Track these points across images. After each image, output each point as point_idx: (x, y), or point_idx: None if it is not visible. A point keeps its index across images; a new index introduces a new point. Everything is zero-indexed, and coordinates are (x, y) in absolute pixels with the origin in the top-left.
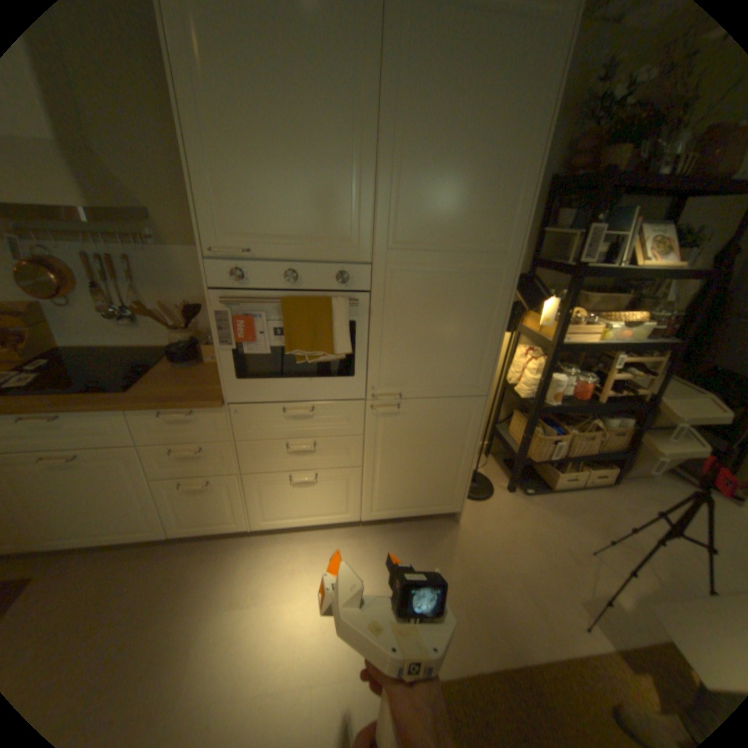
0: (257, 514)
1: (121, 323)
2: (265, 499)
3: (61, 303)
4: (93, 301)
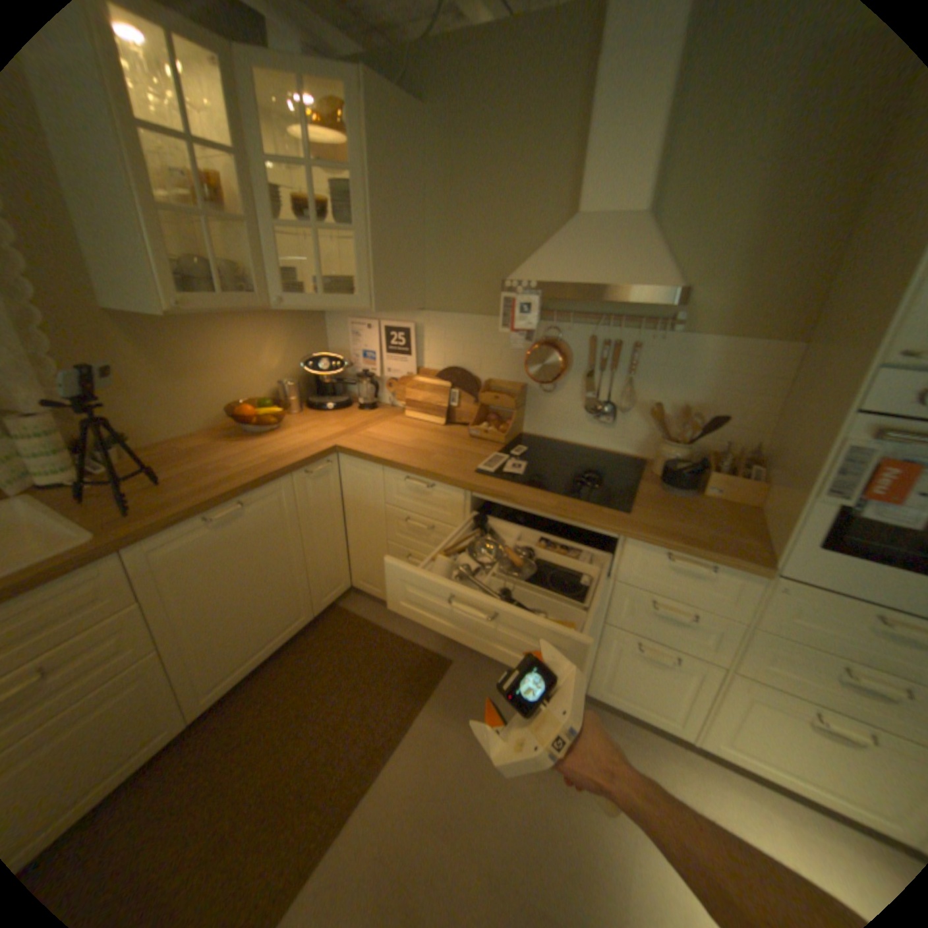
0: (727, 734)
1: (598, 419)
2: (754, 723)
3: (547, 389)
4: (586, 392)
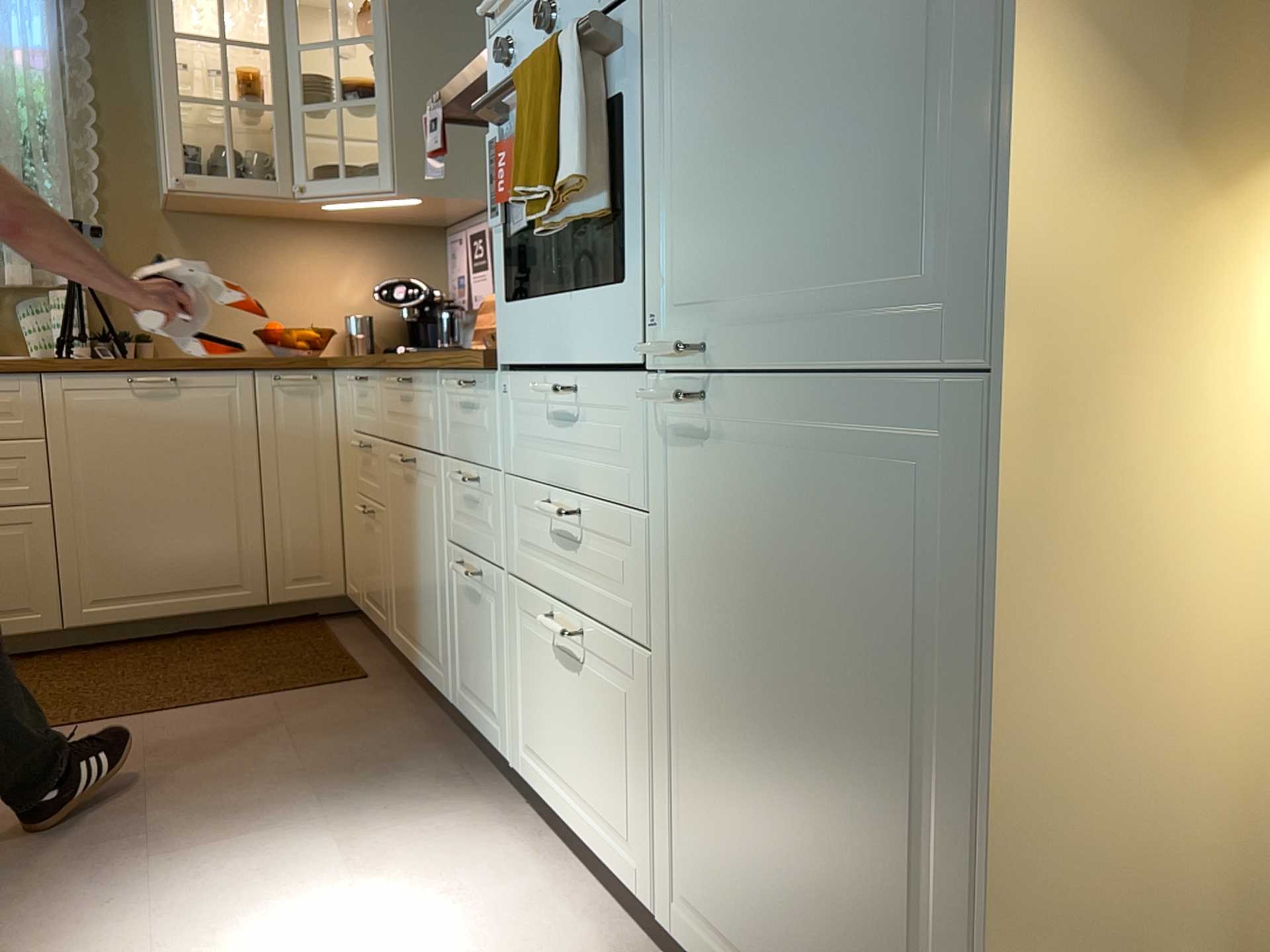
0: (523, 720)
1: None
2: (531, 678)
3: None
4: None
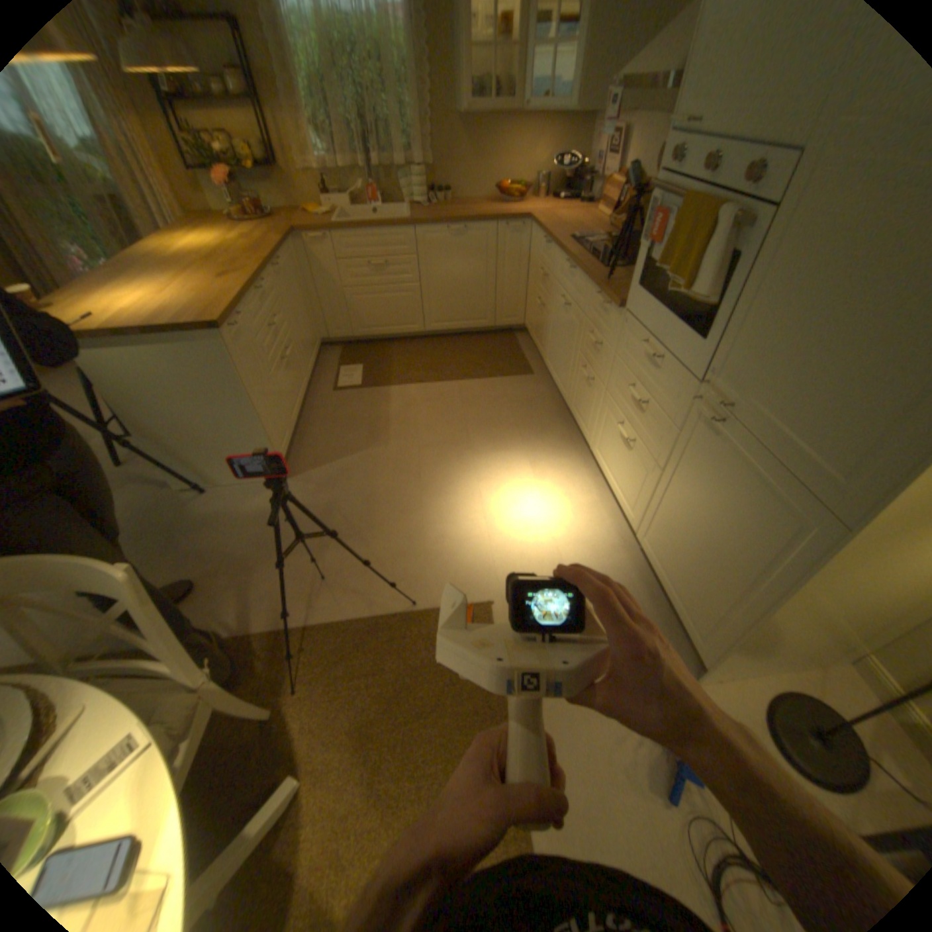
0: (597, 439)
1: None
2: (604, 430)
3: None
4: None
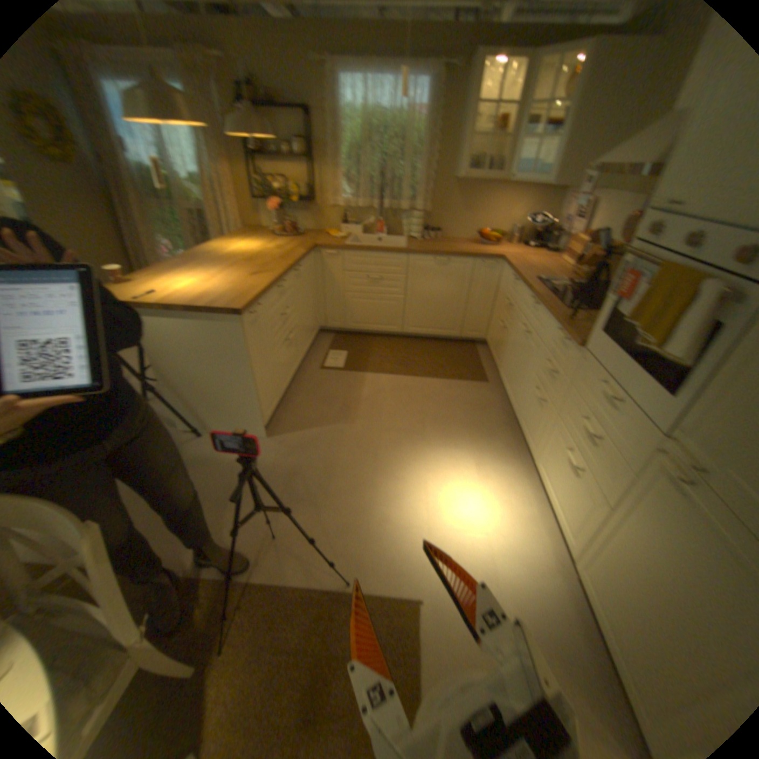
0: (544, 457)
1: None
2: (553, 451)
3: None
4: None
